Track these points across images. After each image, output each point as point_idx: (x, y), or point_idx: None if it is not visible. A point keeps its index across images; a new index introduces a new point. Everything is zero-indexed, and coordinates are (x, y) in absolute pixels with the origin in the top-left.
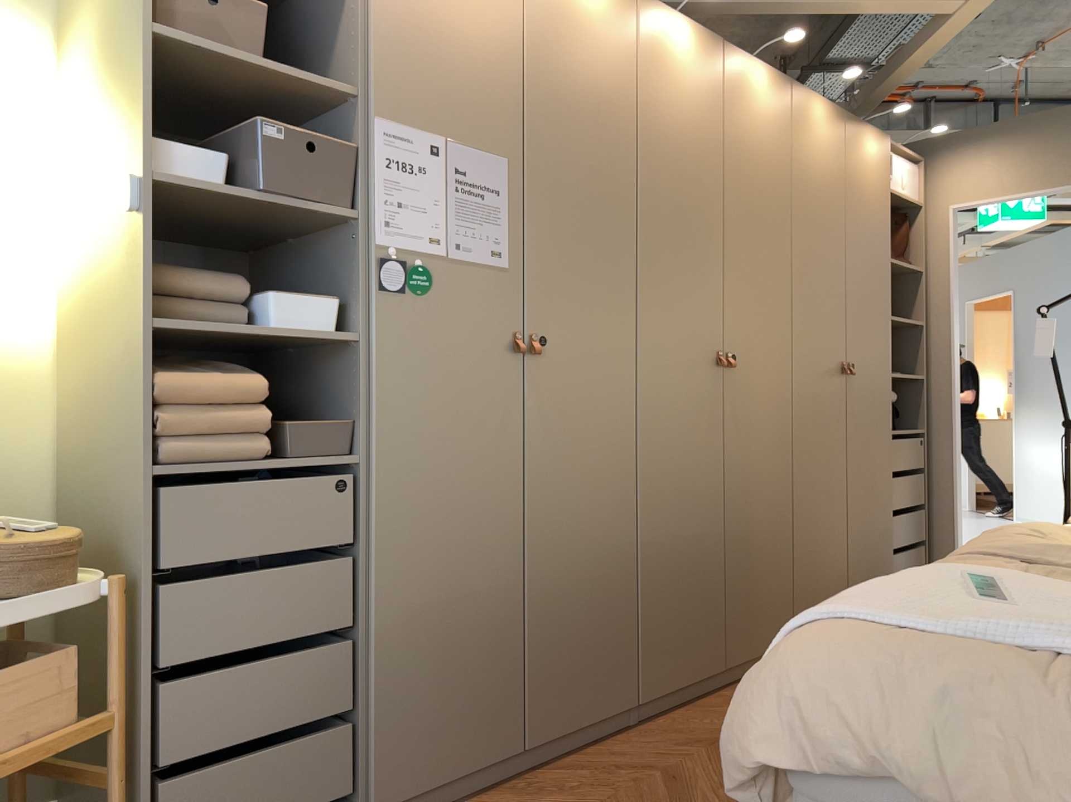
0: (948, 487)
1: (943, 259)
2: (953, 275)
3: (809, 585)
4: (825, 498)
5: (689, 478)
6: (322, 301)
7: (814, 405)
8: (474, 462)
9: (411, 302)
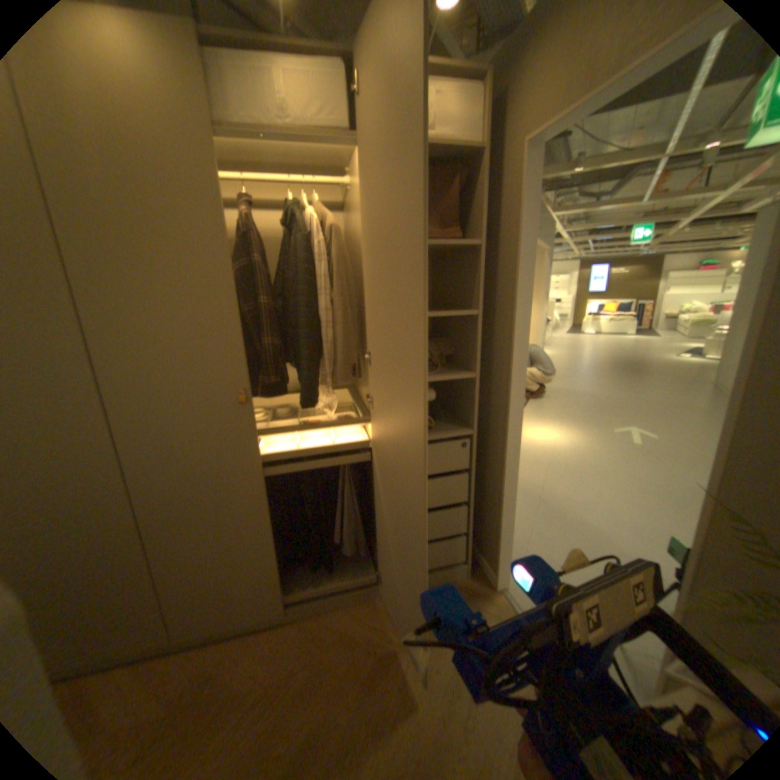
0: (503, 493)
1: (519, 221)
2: (526, 246)
3: (191, 603)
4: (214, 530)
5: None
6: None
7: (167, 446)
8: None
9: None
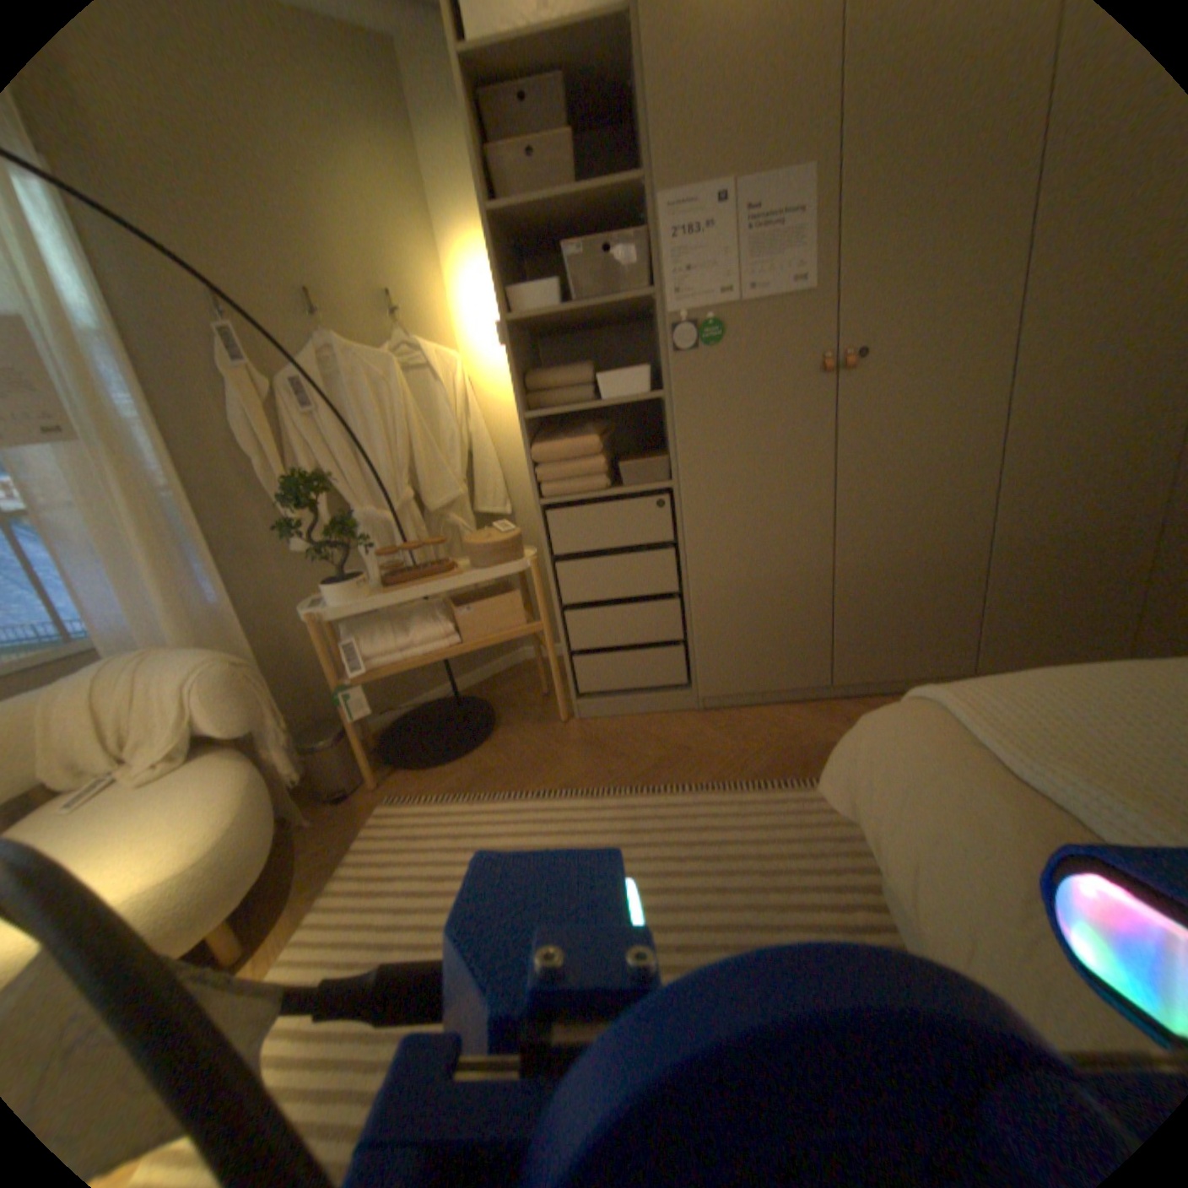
0: None
1: None
2: None
3: None
4: None
5: (1093, 468)
6: (640, 368)
7: None
8: (775, 477)
9: (705, 354)
